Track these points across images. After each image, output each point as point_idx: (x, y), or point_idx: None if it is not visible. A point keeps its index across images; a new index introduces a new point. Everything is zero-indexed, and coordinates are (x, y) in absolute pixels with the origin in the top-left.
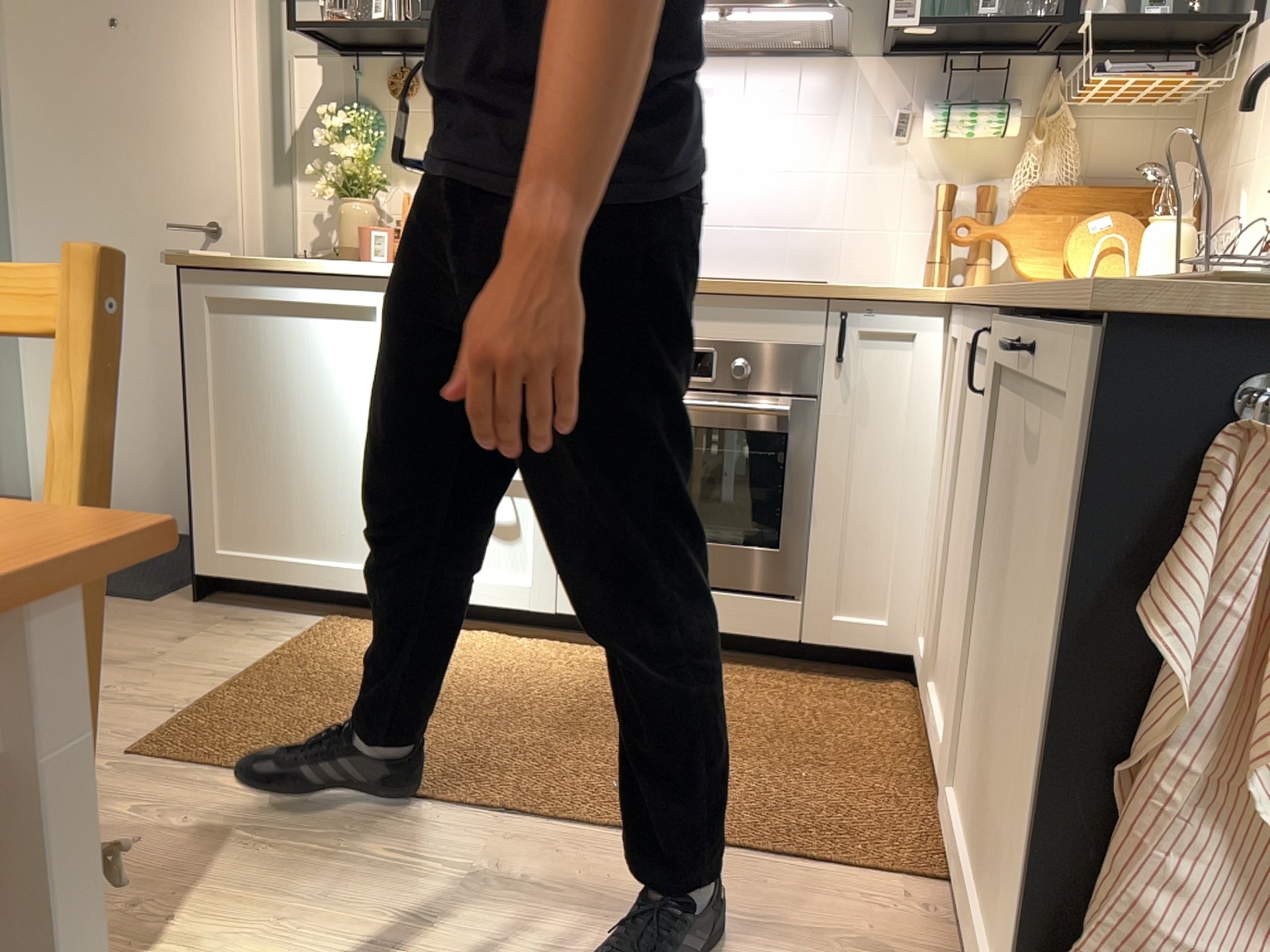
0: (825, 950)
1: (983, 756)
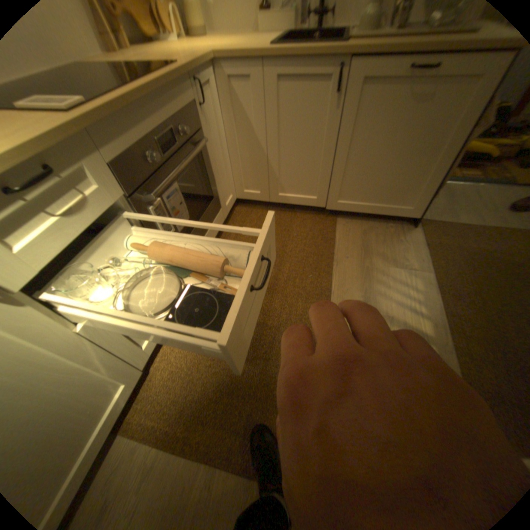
0: (363, 241)
1: (361, 185)
